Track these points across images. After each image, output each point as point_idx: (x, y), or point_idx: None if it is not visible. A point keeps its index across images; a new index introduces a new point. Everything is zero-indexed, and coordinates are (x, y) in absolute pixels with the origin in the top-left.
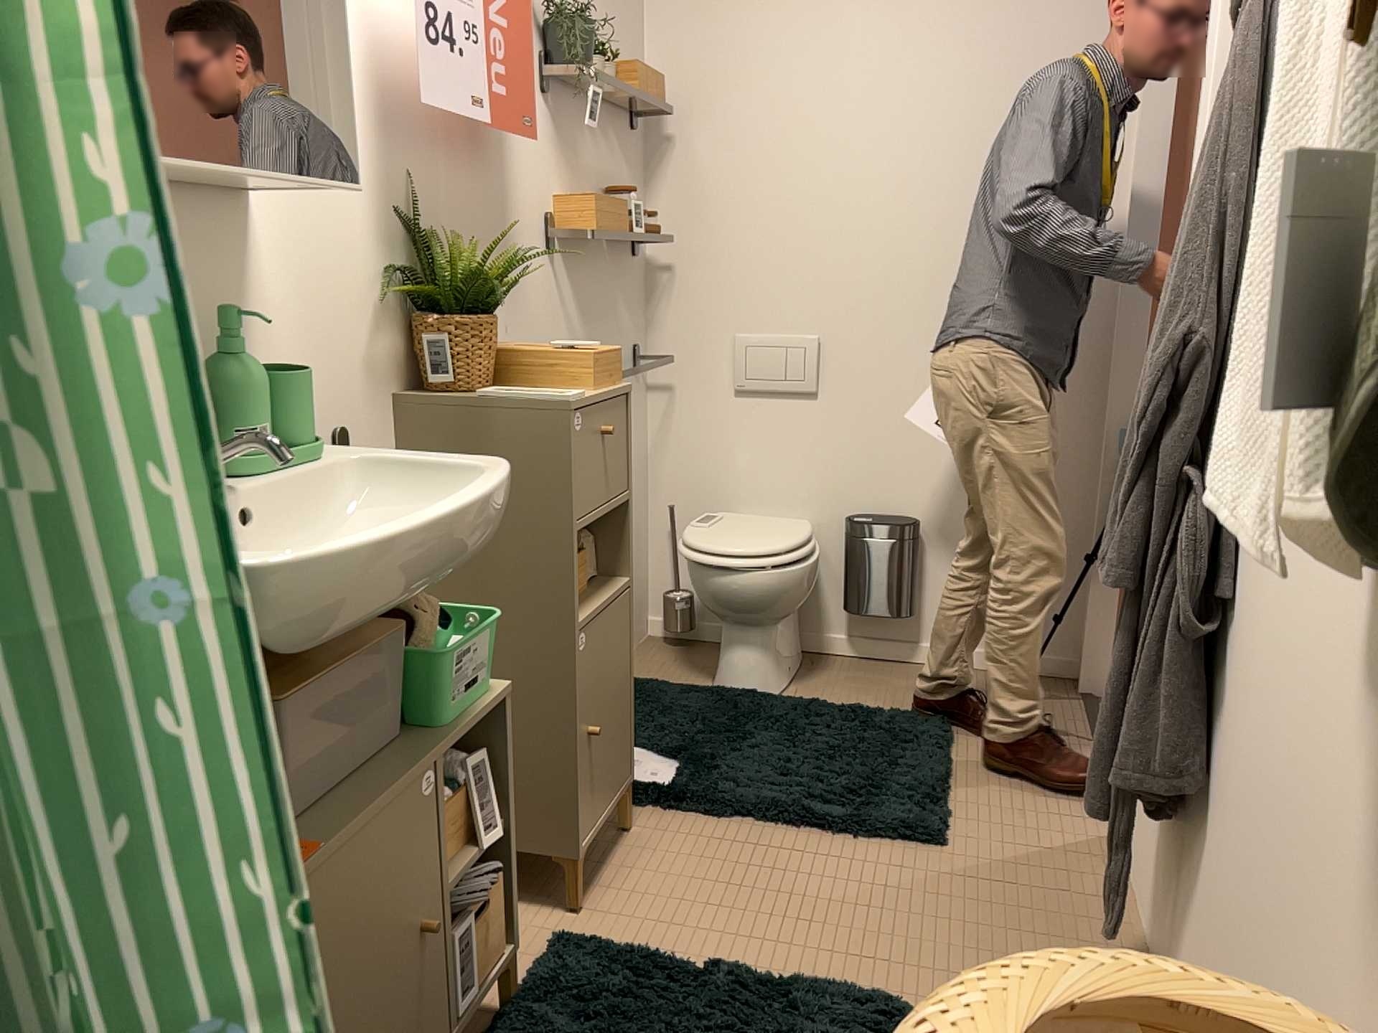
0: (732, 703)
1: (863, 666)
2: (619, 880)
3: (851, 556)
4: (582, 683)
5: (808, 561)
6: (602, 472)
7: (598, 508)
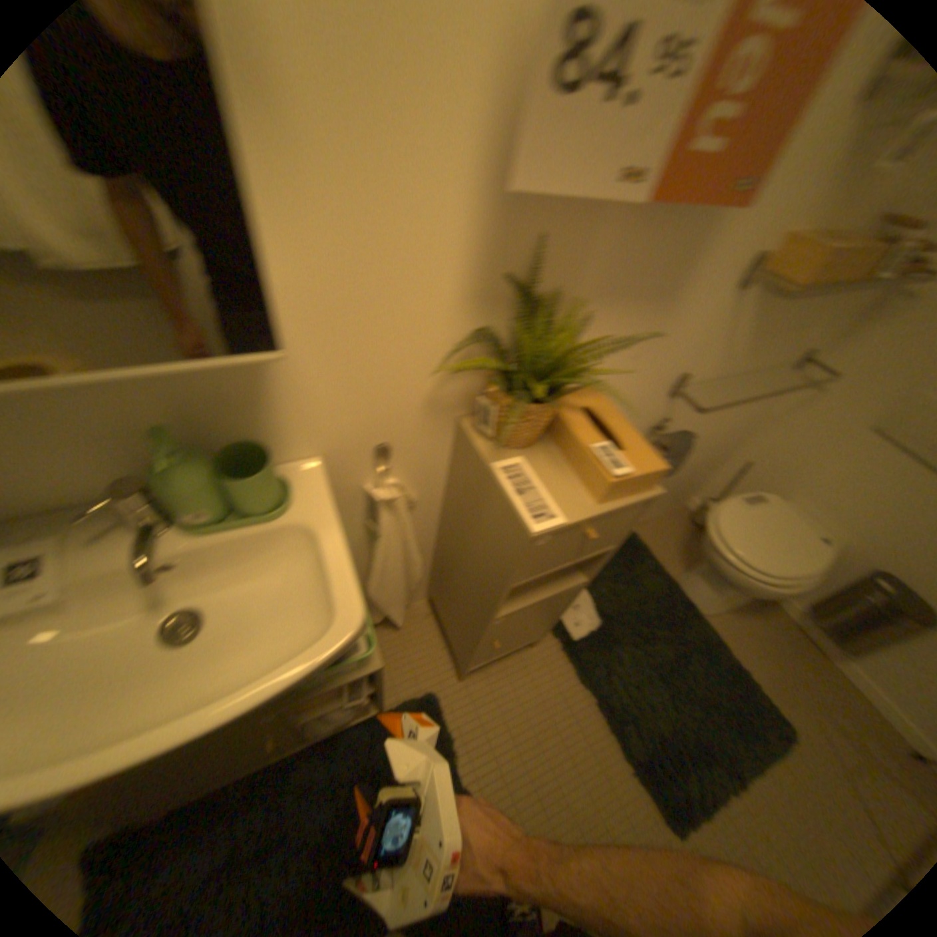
0: (672, 603)
1: (794, 634)
2: (491, 678)
3: (850, 590)
4: (485, 636)
5: (795, 587)
6: (571, 551)
7: (552, 568)
